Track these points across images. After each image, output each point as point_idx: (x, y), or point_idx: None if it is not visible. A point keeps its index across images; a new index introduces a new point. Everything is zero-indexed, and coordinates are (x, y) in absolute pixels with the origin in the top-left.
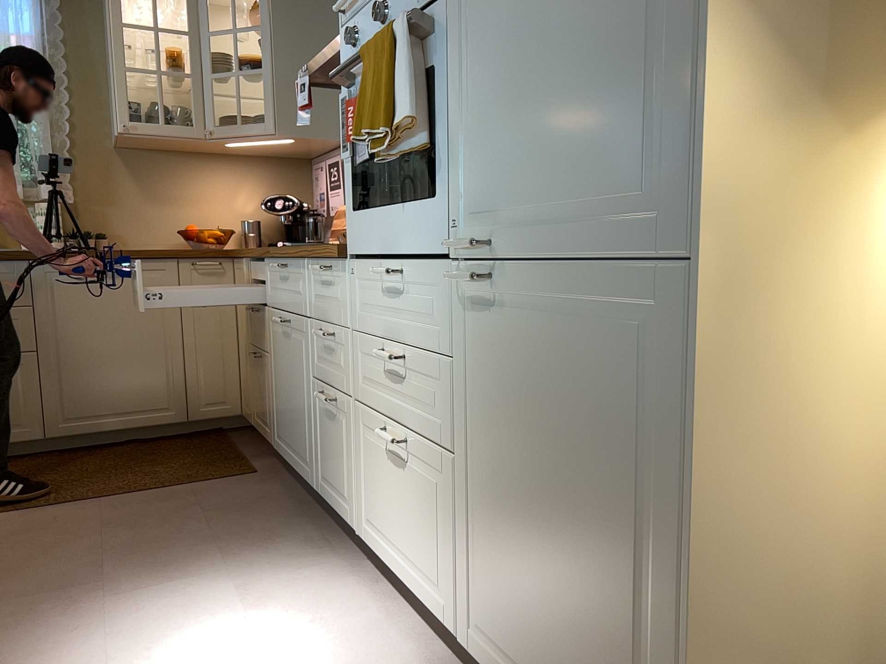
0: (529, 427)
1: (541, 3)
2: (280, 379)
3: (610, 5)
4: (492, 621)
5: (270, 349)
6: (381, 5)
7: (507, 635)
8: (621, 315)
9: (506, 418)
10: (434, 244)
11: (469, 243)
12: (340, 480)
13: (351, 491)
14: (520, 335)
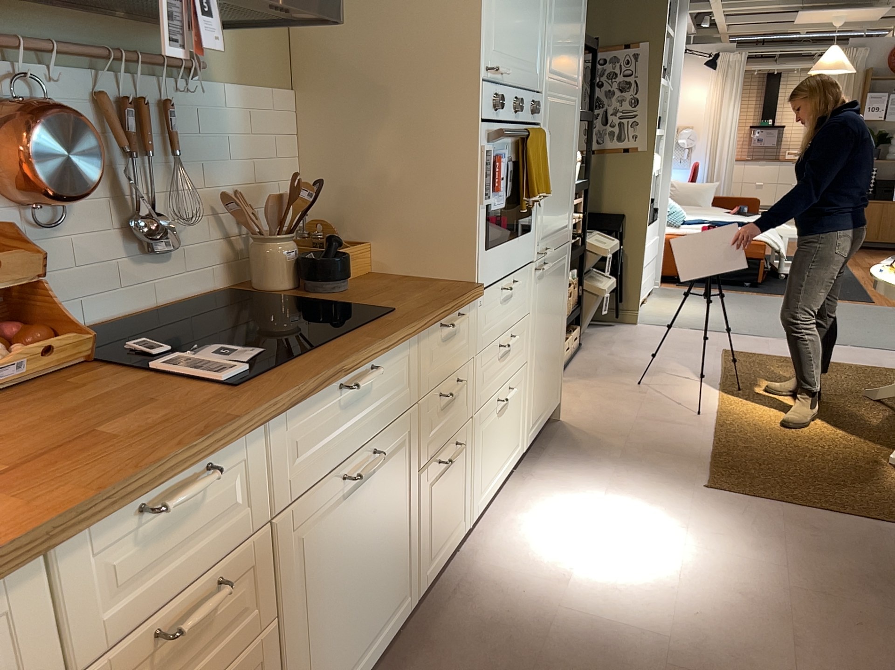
0: (546, 315)
1: (558, 157)
2: (336, 586)
3: (566, 169)
4: (533, 413)
5: (290, 589)
6: (523, 107)
7: (537, 408)
8: (561, 260)
9: (542, 319)
10: (528, 257)
11: (541, 251)
12: (453, 514)
13: (465, 498)
14: (547, 282)
